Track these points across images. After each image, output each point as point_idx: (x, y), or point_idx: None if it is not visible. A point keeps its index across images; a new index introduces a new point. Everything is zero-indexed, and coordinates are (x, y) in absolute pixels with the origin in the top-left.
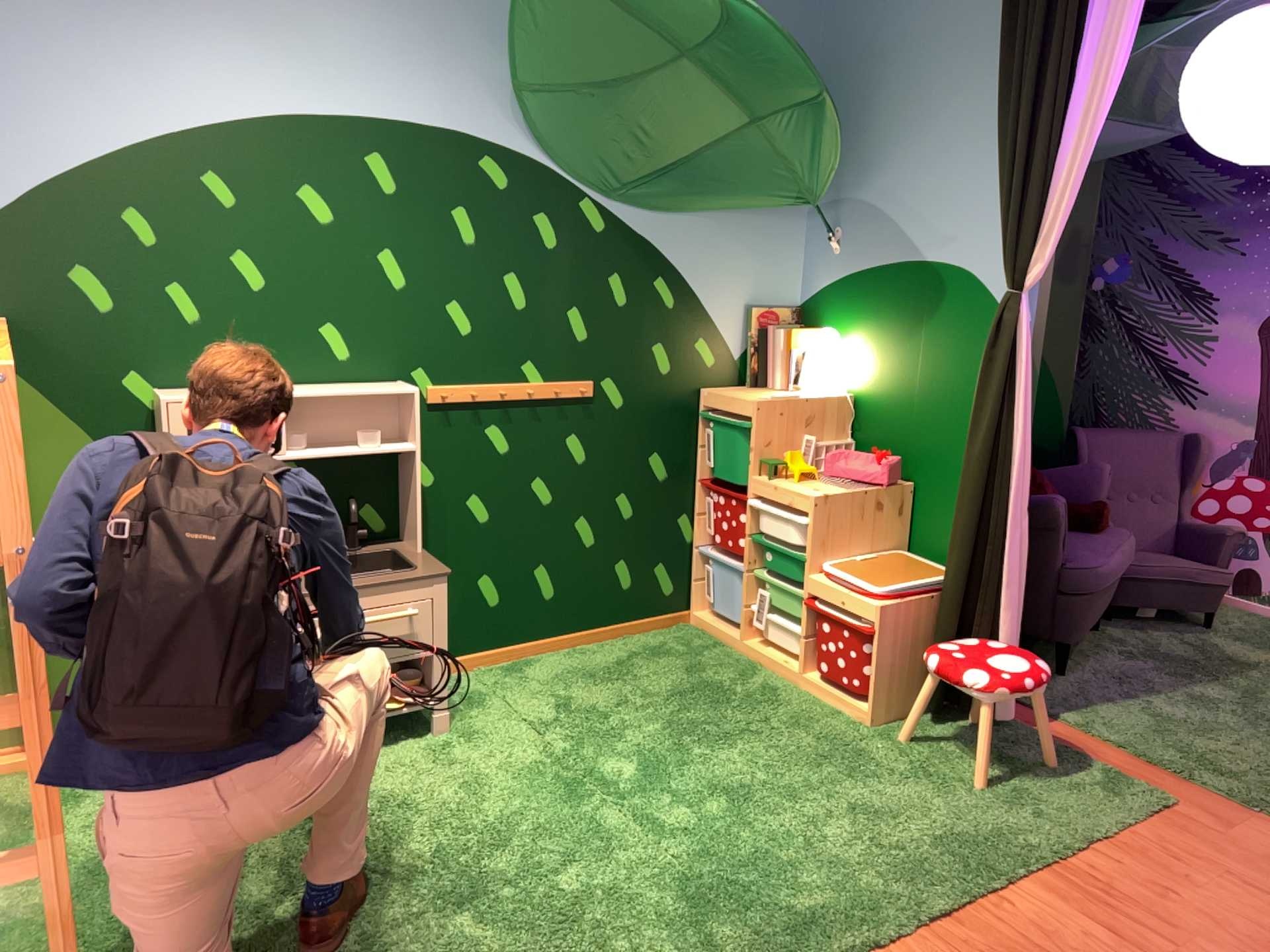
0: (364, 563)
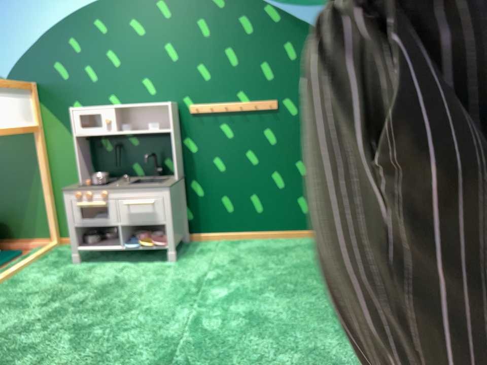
0: (153, 183)
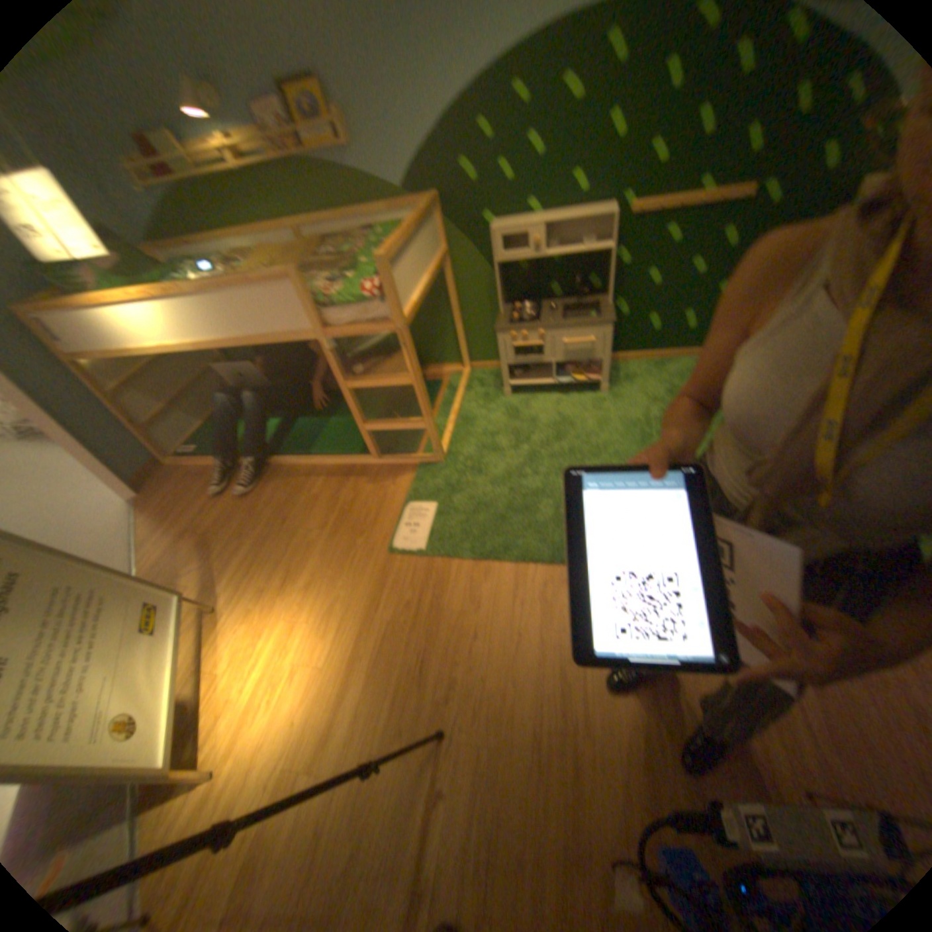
0: (579, 308)
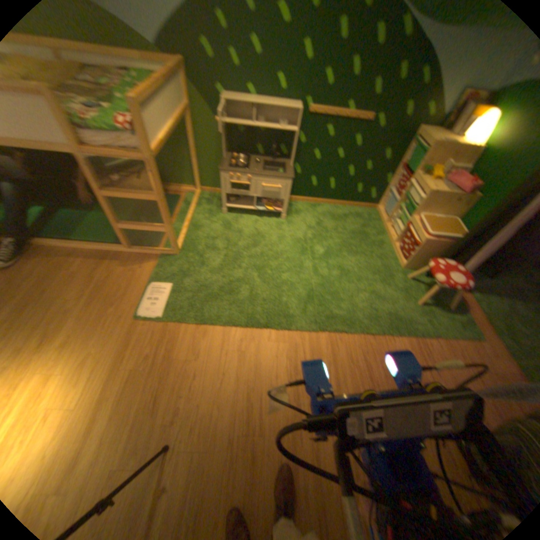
0: (273, 165)
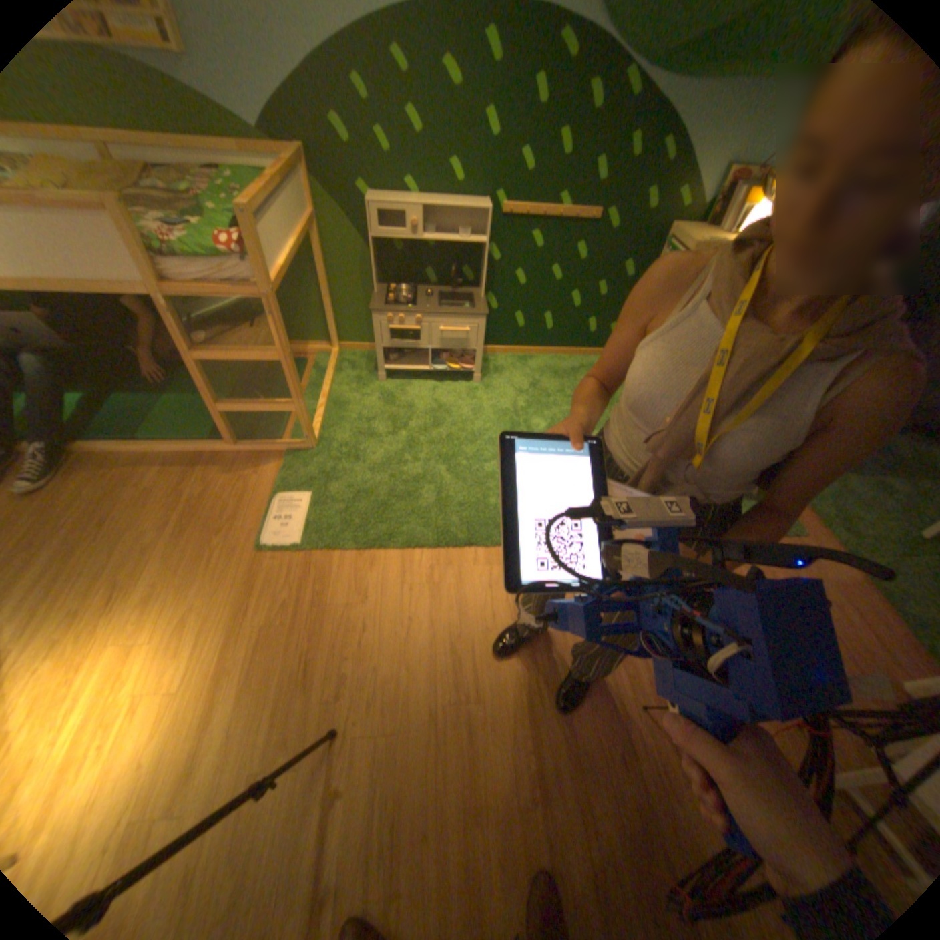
0: (454, 299)
